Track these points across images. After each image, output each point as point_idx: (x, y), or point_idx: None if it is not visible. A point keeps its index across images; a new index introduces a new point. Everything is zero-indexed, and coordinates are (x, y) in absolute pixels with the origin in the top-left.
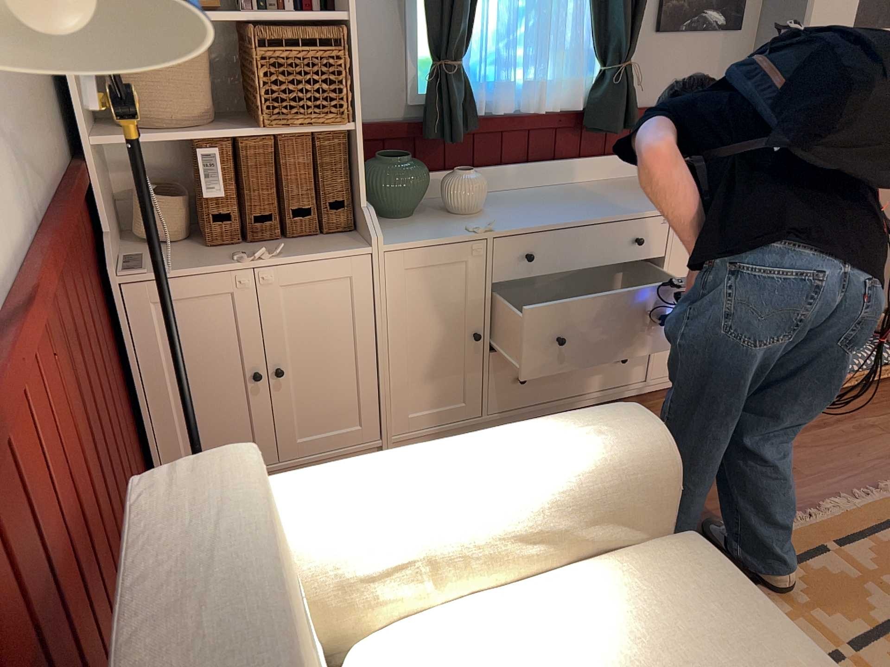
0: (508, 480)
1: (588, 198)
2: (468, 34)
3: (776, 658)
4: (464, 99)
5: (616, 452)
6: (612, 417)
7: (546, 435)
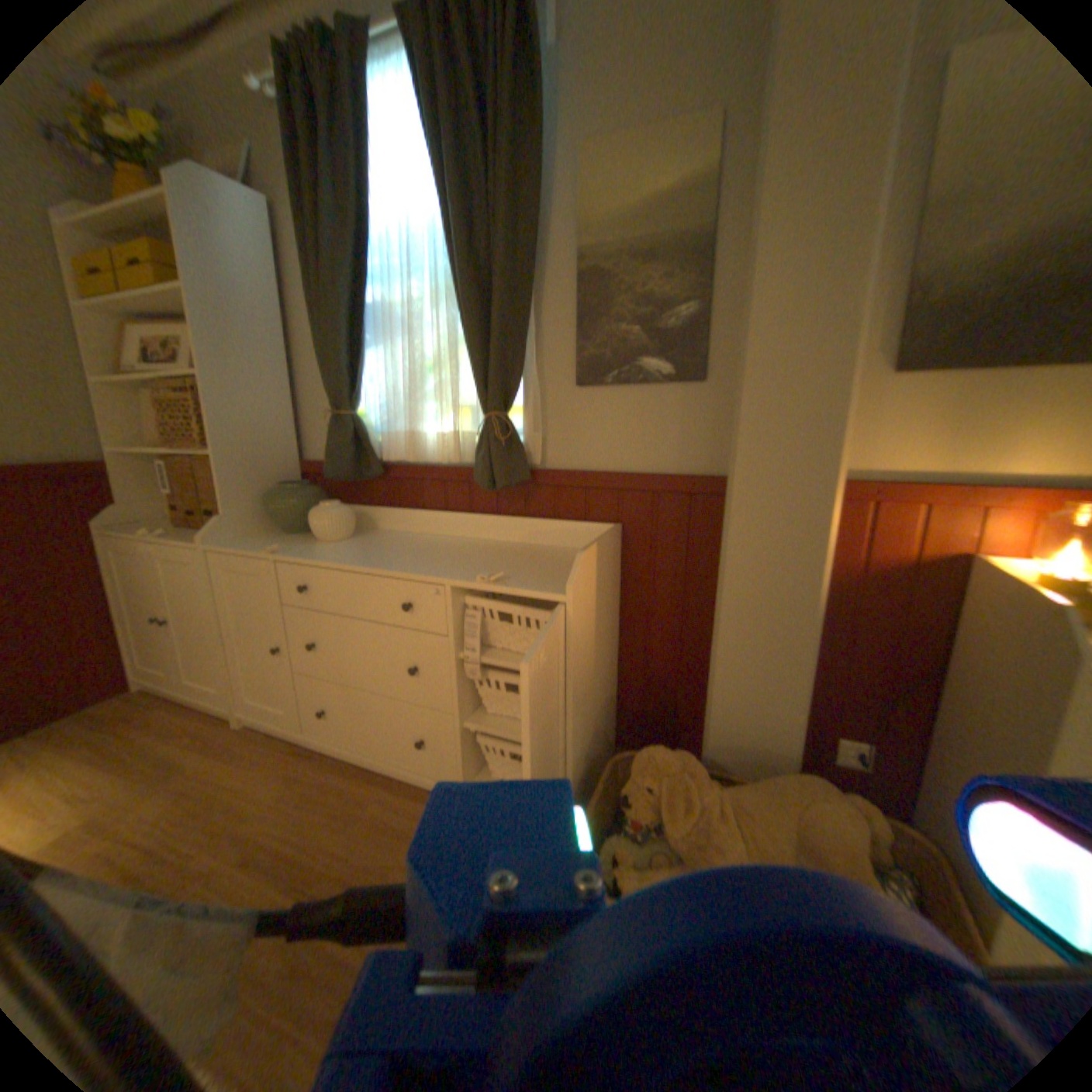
0: None
1: (436, 552)
2: (353, 387)
3: None
4: (355, 444)
5: None
6: None
7: None
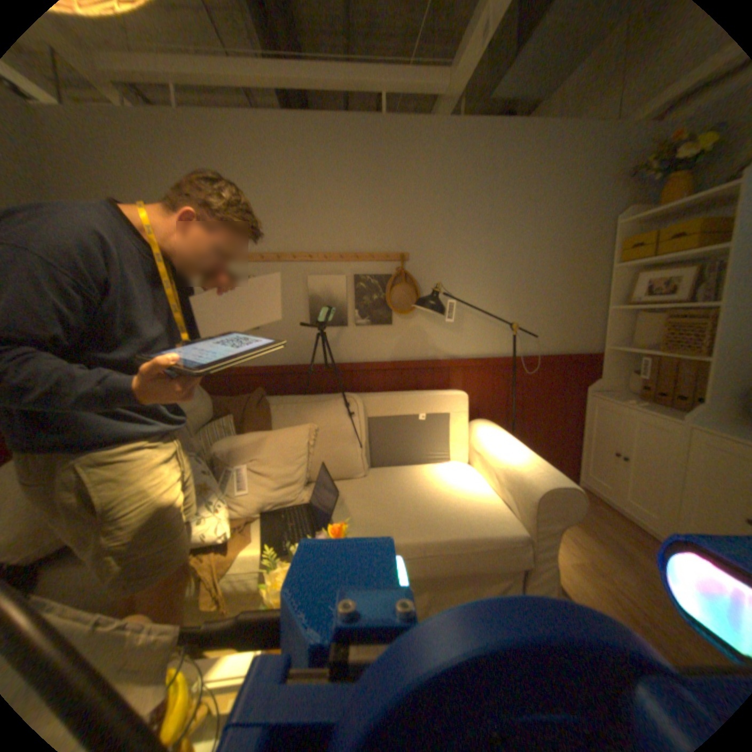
0: (508, 456)
1: None
2: None
3: (456, 527)
4: None
5: (533, 477)
6: (559, 478)
7: (537, 463)
